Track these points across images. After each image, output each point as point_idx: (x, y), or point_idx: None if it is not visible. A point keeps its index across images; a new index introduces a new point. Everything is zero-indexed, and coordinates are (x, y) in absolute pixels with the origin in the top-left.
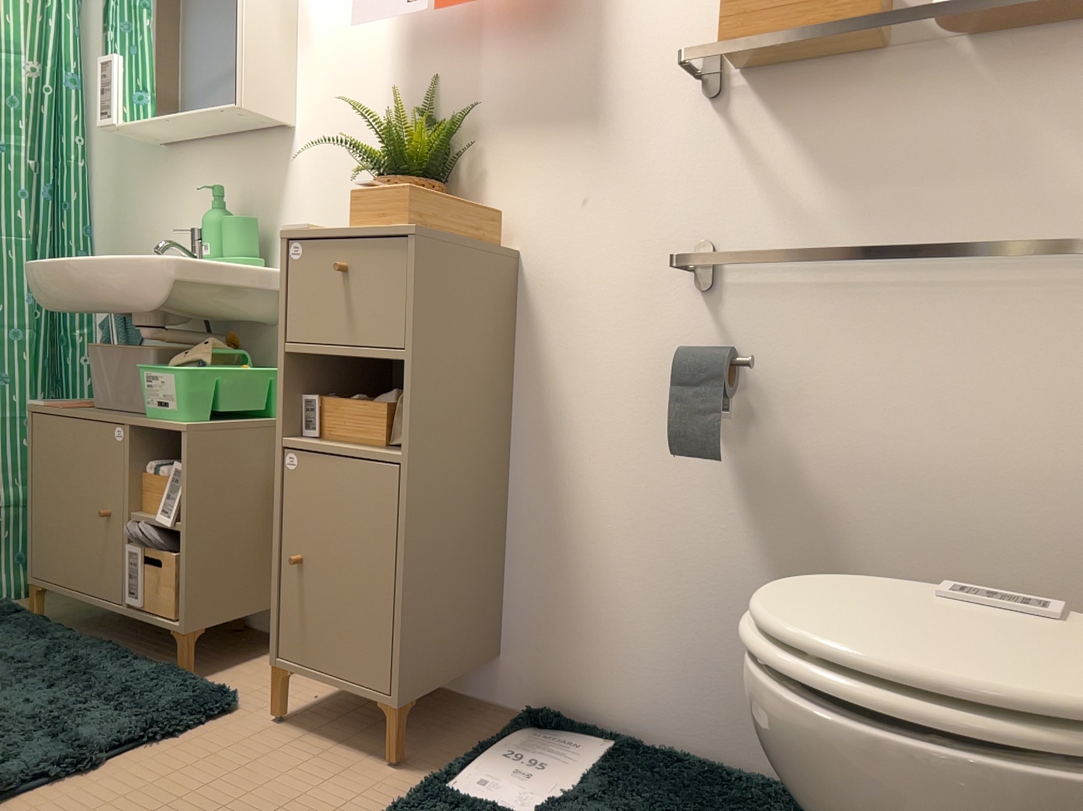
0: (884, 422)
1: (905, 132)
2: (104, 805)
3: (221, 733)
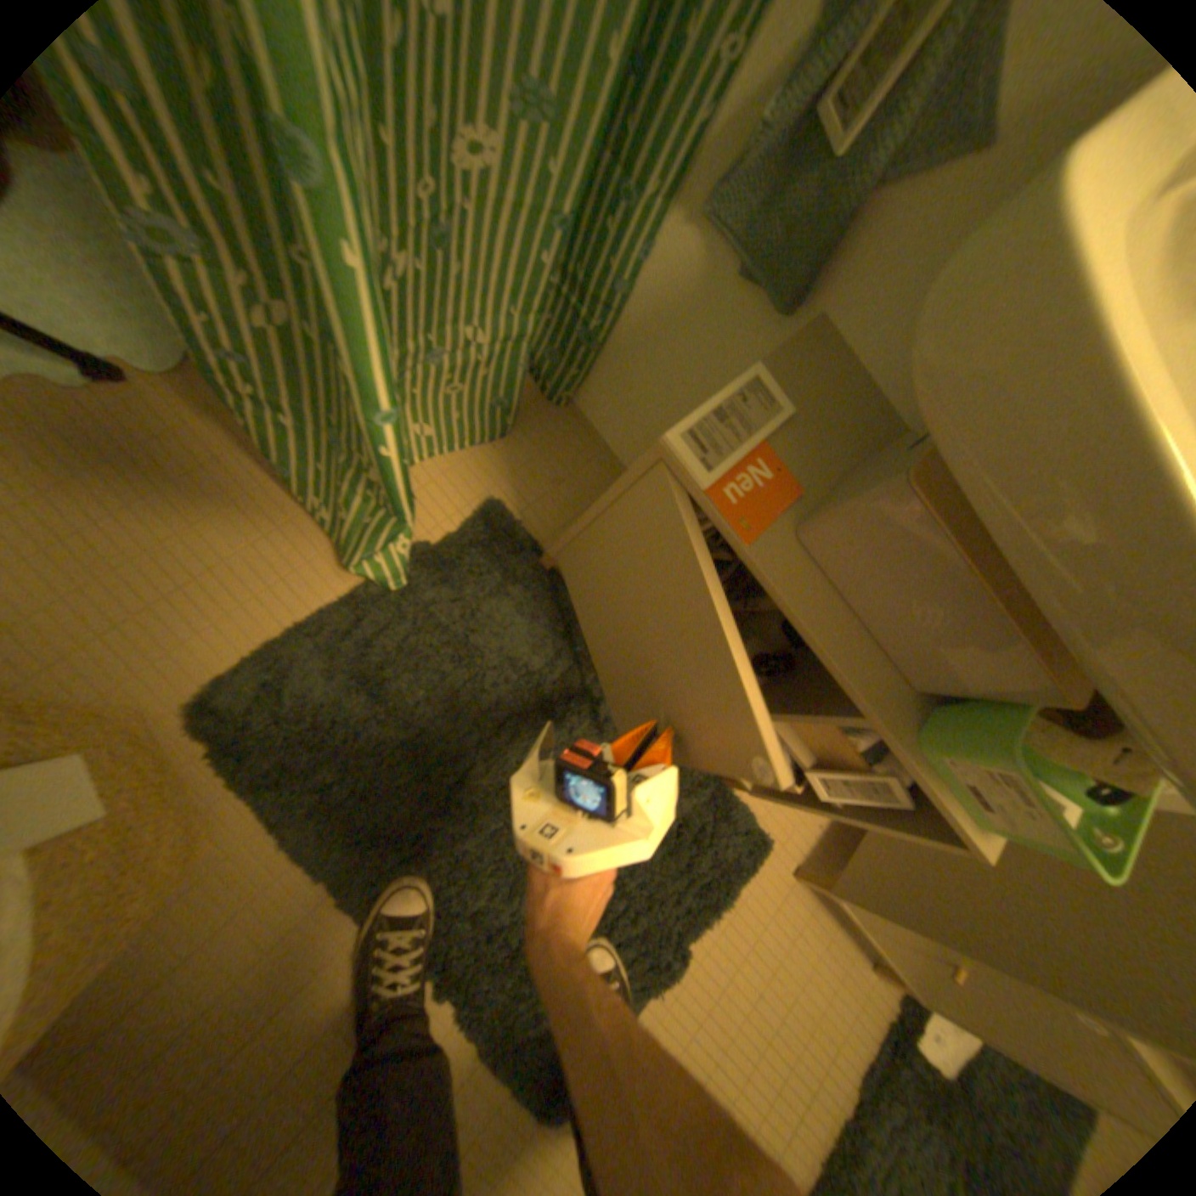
0: None
1: None
2: (704, 1030)
3: (764, 901)
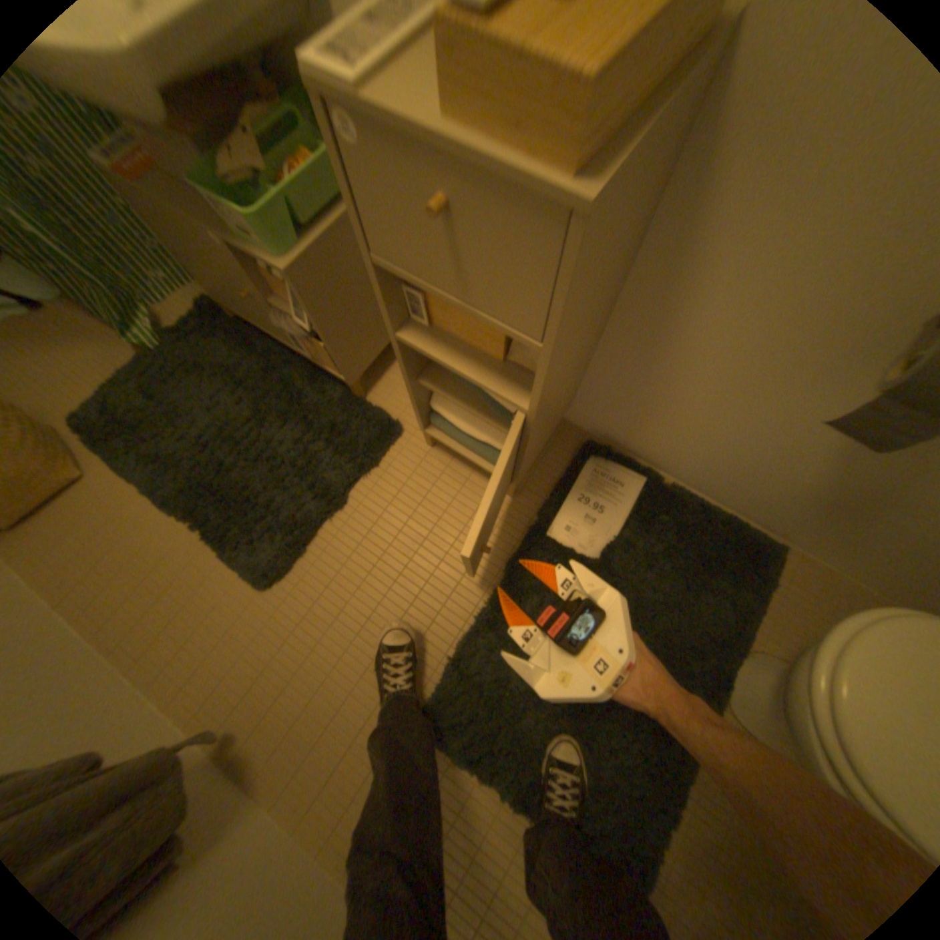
0: None
1: None
2: (366, 538)
3: (404, 462)
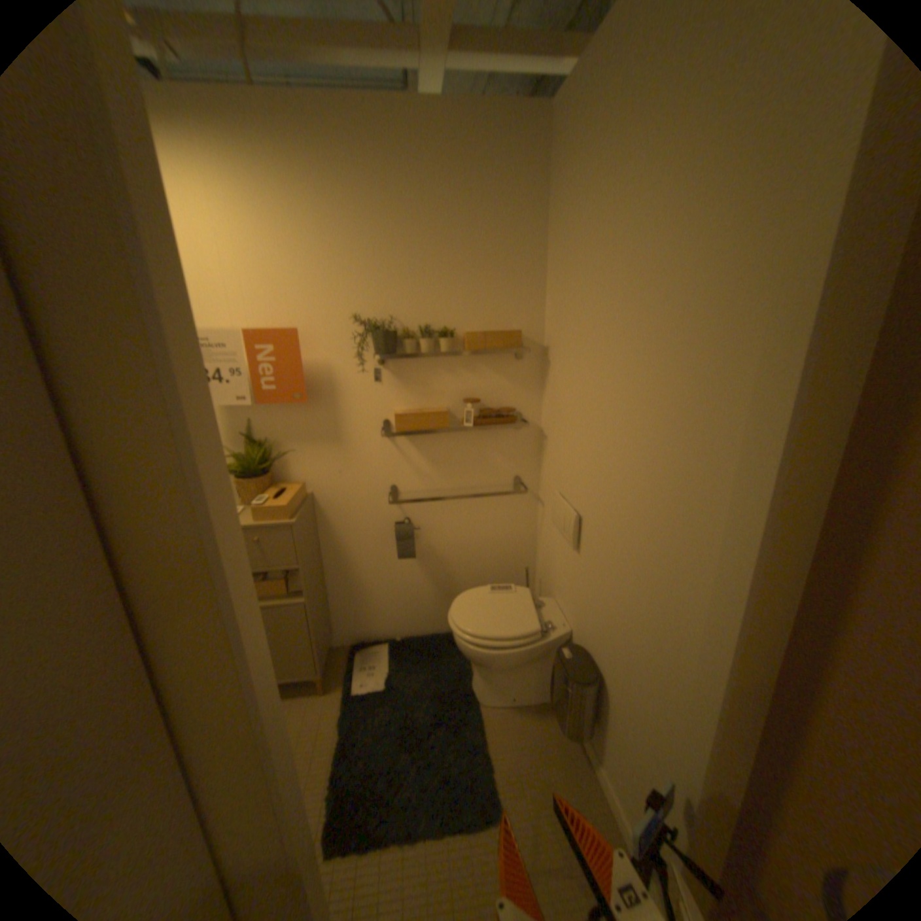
0: (457, 532)
1: (454, 451)
2: None
3: None
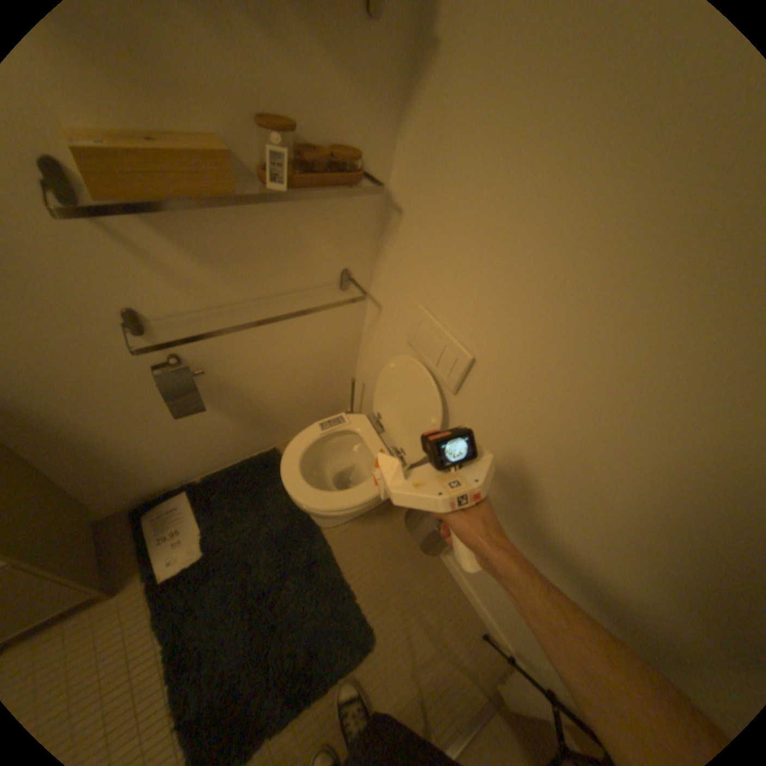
0: (260, 355)
1: (244, 232)
2: None
3: None
